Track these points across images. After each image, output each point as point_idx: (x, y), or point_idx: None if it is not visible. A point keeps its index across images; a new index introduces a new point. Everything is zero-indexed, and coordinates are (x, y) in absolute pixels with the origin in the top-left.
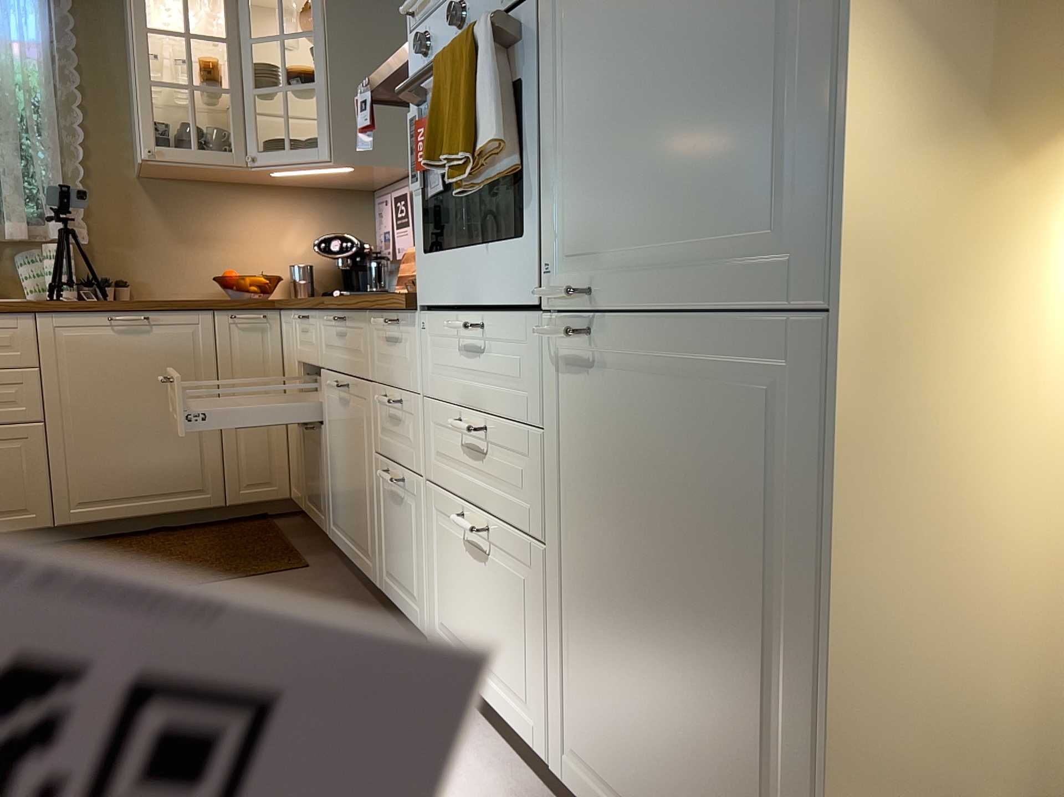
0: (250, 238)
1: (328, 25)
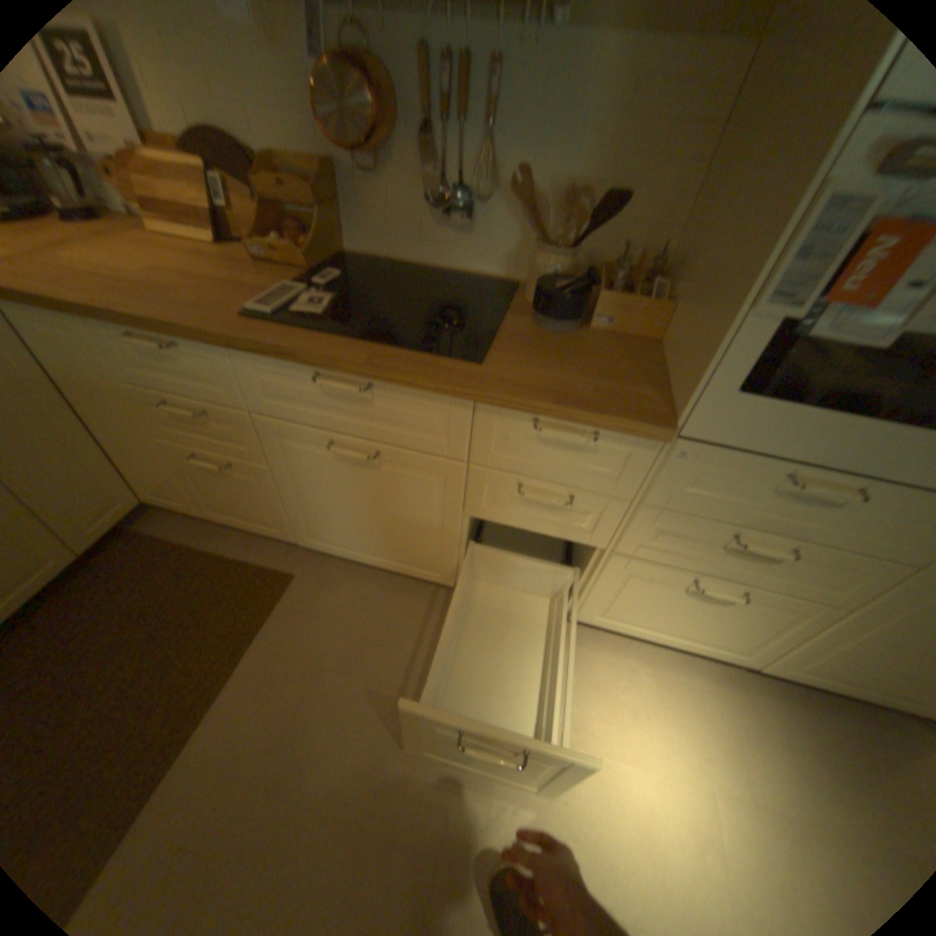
0: None
1: None
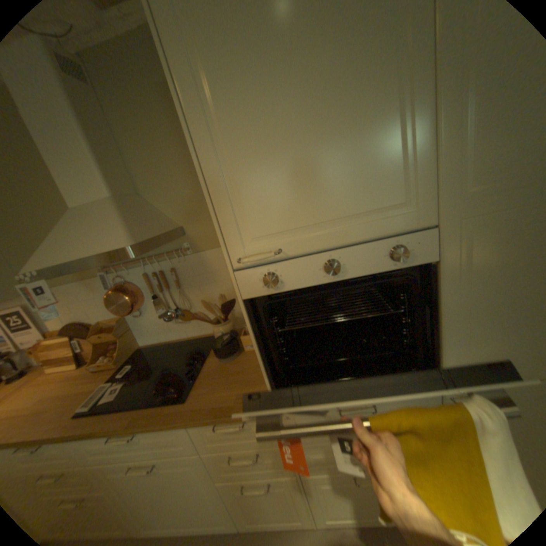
0: None
1: None
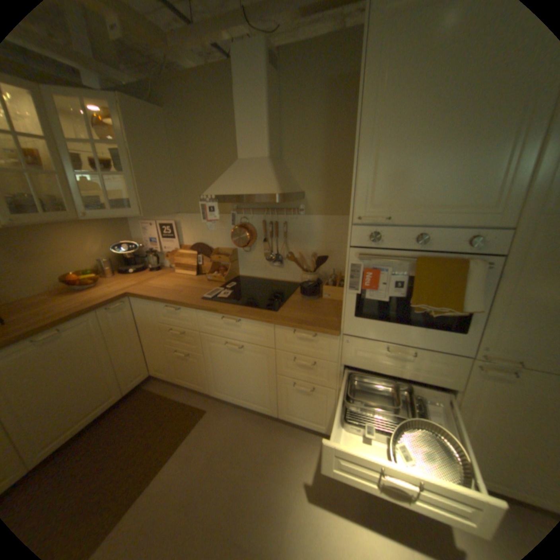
0: (67, 250)
1: (124, 138)
